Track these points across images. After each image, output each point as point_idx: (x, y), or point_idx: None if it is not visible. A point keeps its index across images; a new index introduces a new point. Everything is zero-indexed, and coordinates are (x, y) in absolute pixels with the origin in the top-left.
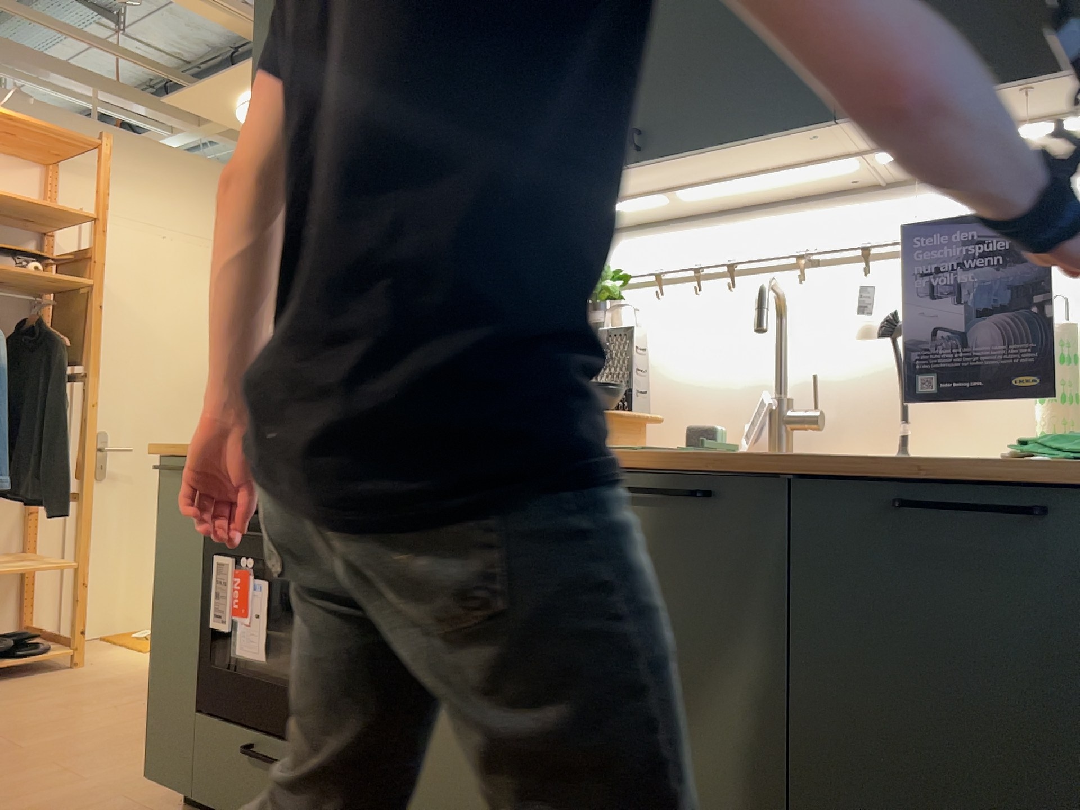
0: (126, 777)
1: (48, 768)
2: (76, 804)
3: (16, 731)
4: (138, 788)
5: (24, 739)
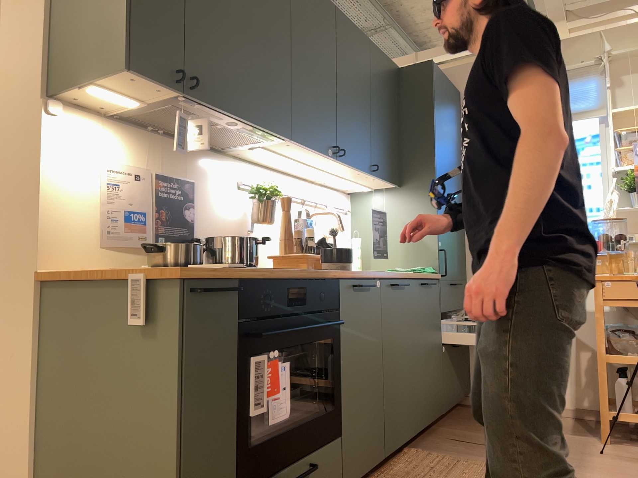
0: None
1: None
2: None
3: None
4: None
5: None
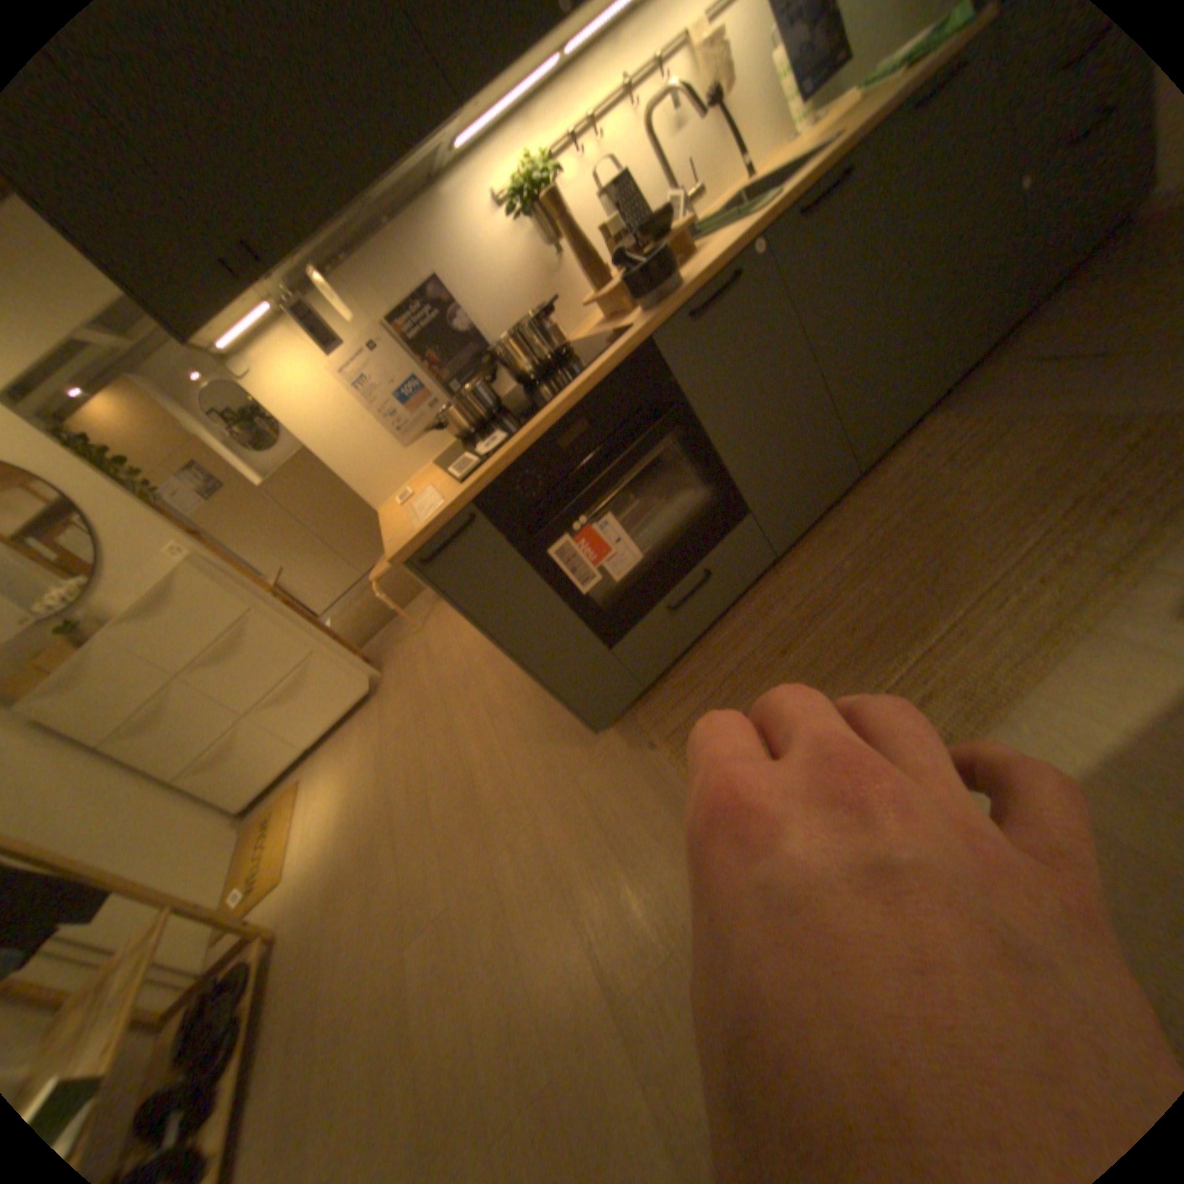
0: (539, 787)
1: (497, 860)
2: (571, 807)
3: (403, 927)
4: (562, 770)
5: (426, 911)
